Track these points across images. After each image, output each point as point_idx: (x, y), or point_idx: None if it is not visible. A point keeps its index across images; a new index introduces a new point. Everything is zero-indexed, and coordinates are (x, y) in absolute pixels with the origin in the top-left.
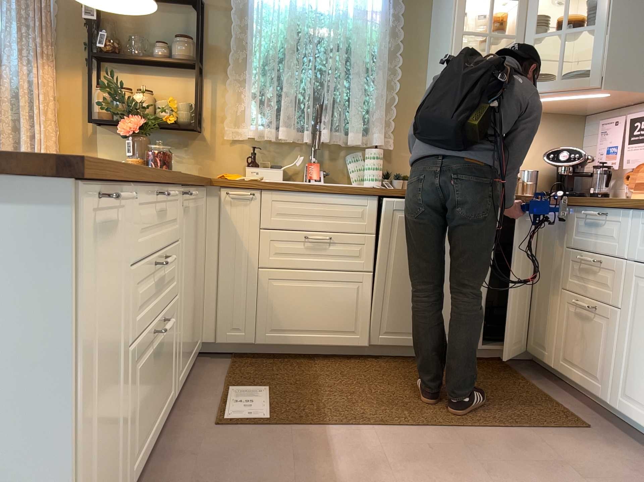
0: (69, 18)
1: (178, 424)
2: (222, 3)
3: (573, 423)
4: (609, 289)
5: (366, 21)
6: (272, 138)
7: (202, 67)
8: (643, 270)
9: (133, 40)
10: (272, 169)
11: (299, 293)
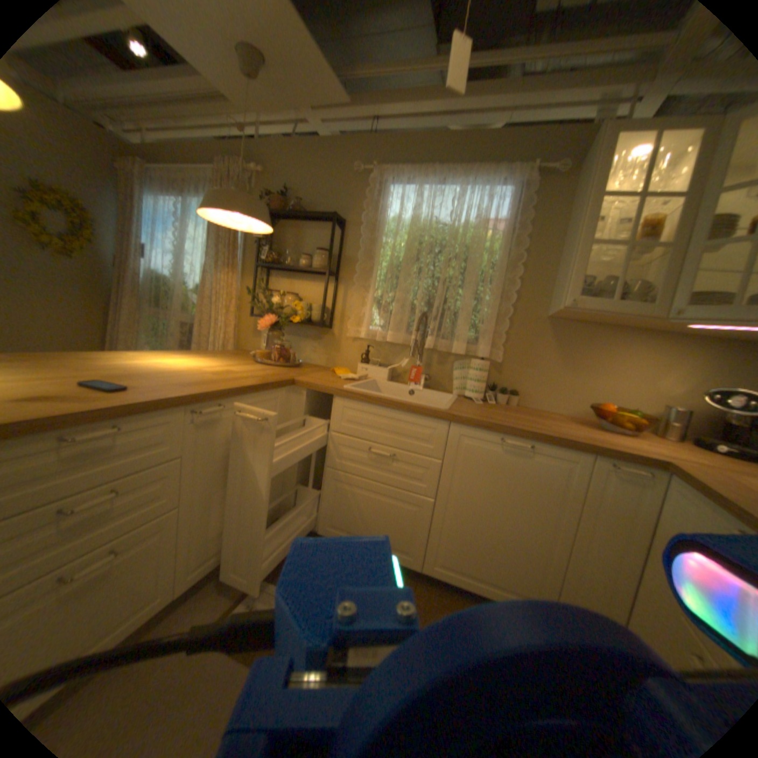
0: (252, 236)
1: (179, 621)
2: (359, 219)
3: None
4: None
5: (489, 230)
6: (382, 341)
7: (334, 274)
8: None
9: (290, 252)
10: (379, 369)
11: (359, 500)
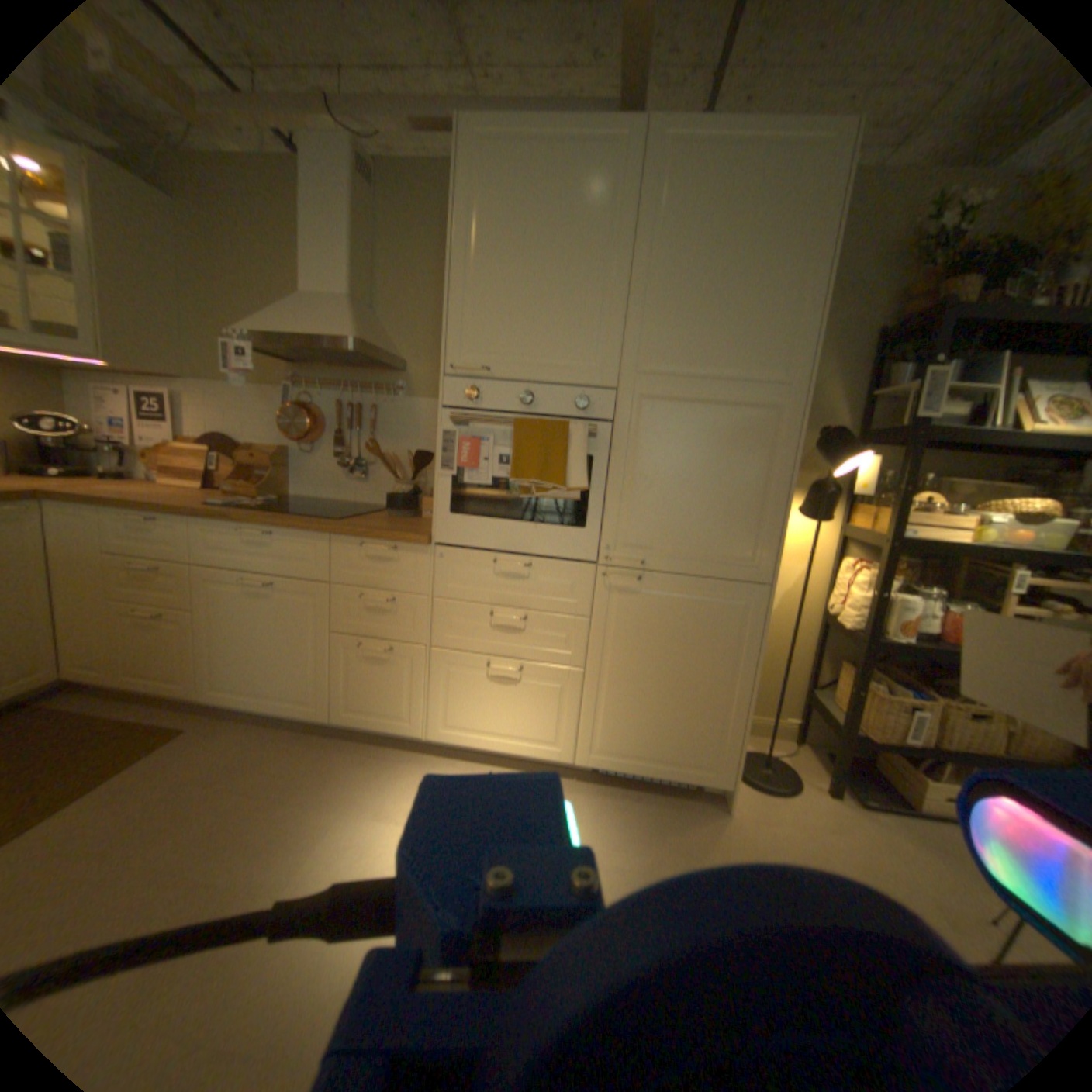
0: None
1: None
2: None
3: (160, 737)
4: (169, 595)
5: None
6: None
7: None
8: (207, 573)
9: None
10: None
11: None
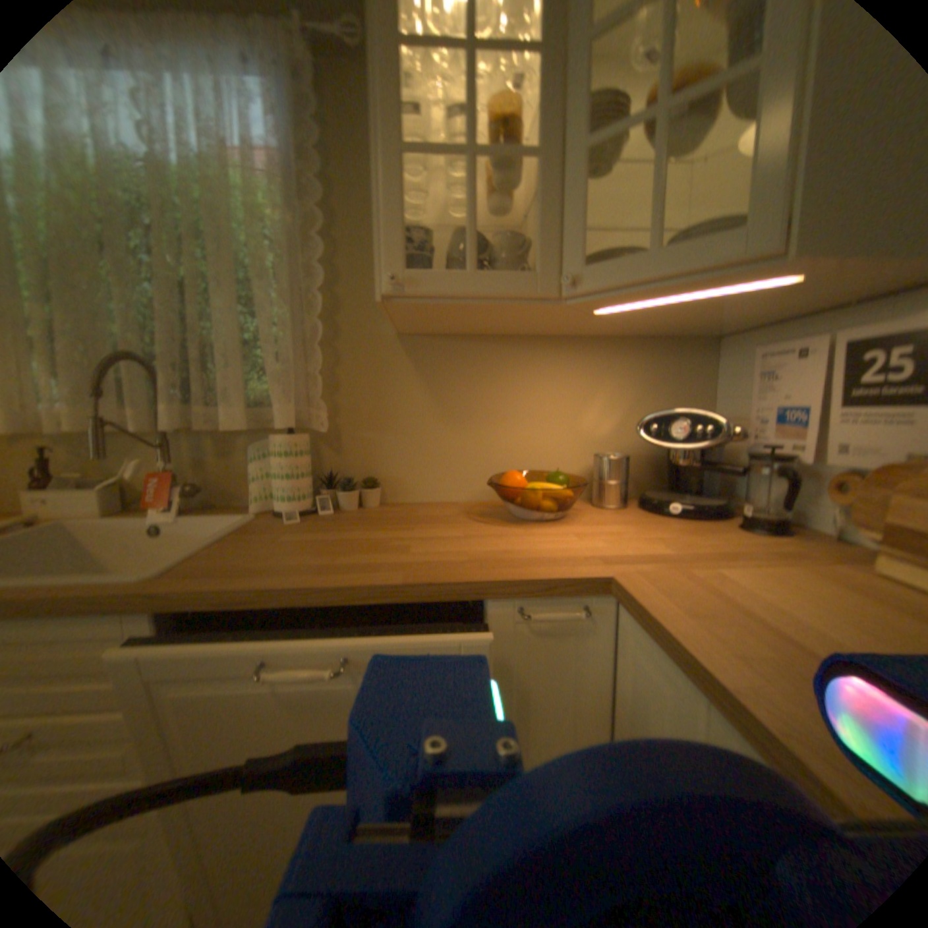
0: None
1: None
2: None
3: None
4: None
5: (243, 166)
6: (66, 428)
7: None
8: None
9: None
10: (76, 491)
11: None
